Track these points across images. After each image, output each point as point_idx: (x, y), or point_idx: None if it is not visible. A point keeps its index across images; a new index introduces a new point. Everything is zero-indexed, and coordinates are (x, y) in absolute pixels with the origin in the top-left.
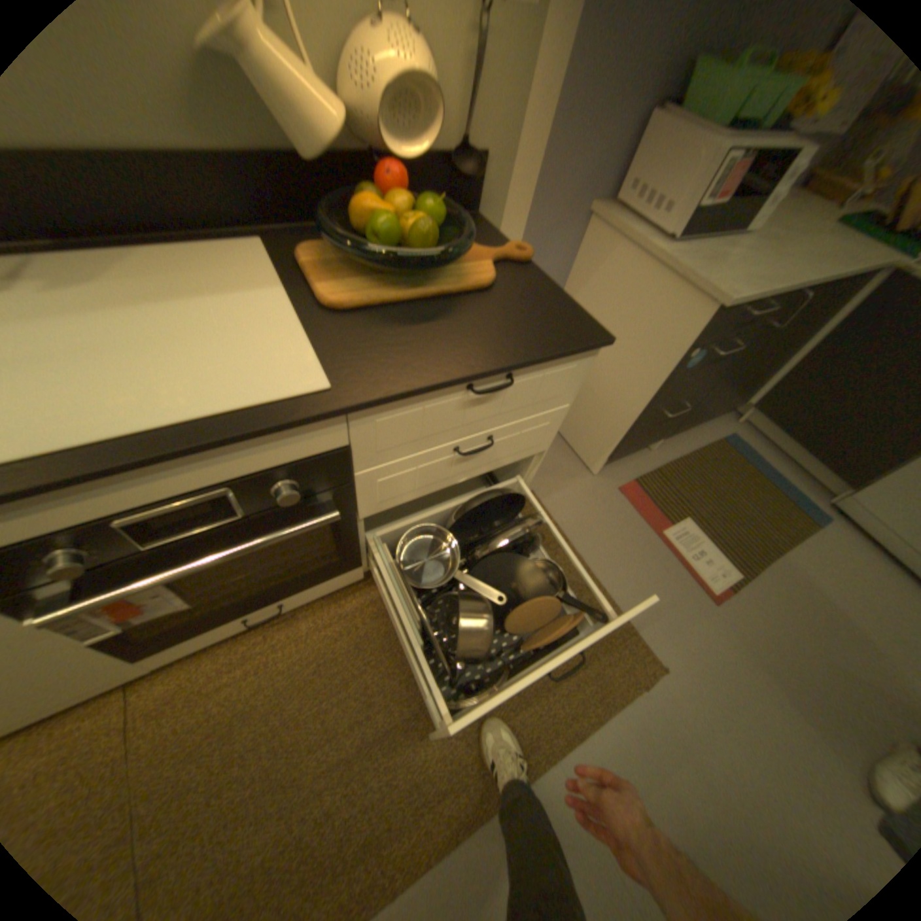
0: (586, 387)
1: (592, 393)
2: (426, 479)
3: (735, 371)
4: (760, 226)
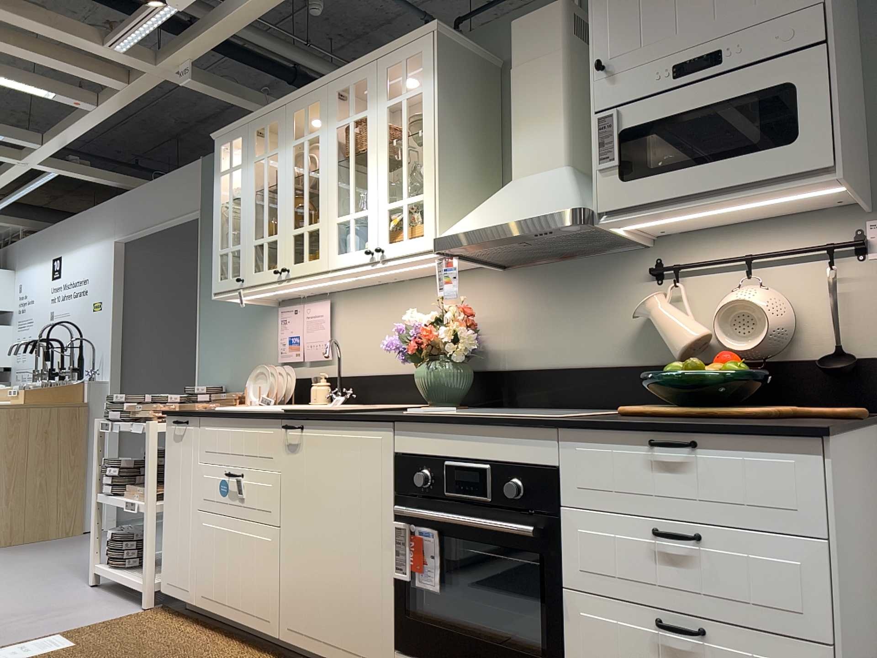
0: None
1: None
2: (628, 568)
3: None
4: None
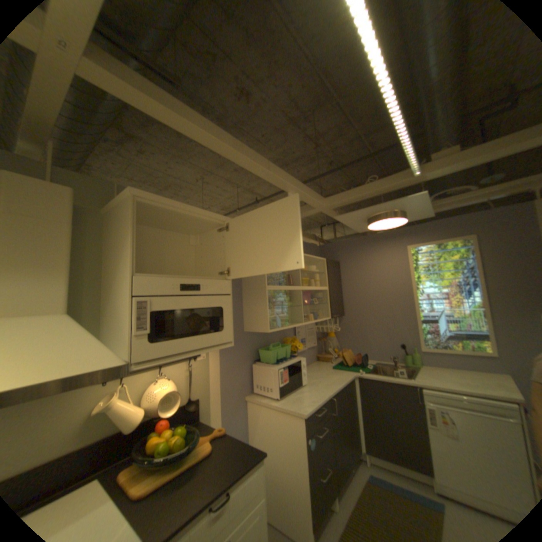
0: (280, 488)
1: (283, 490)
2: None
3: (337, 442)
4: (306, 383)
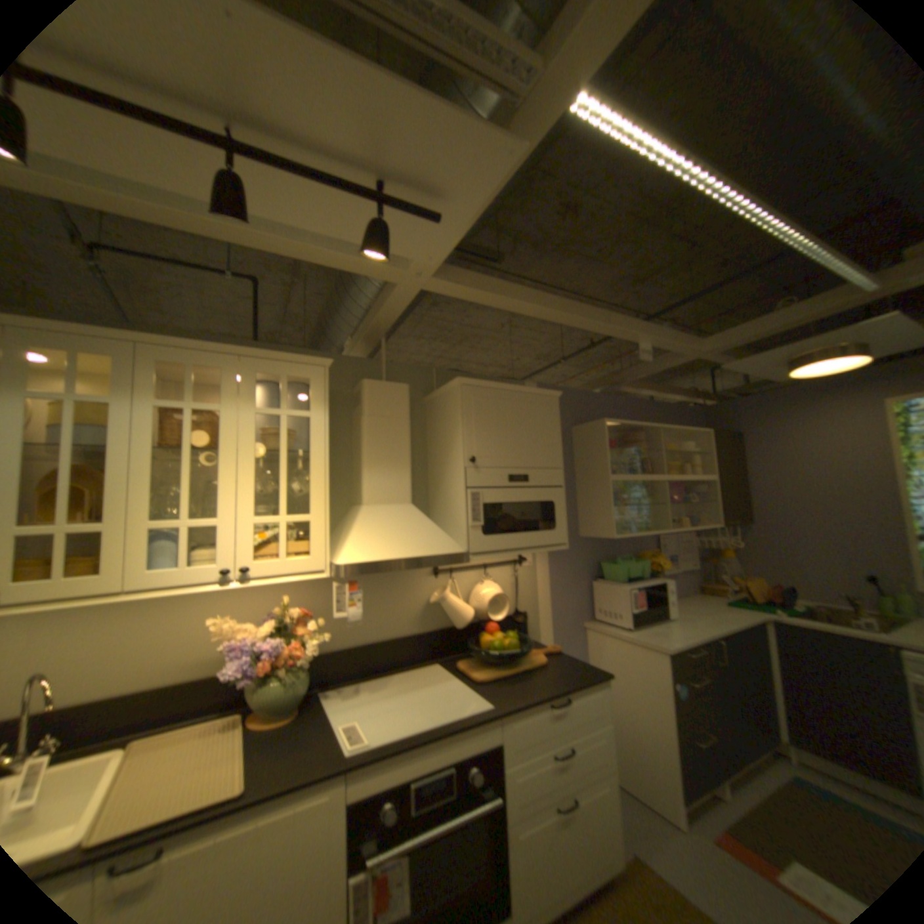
0: (636, 744)
1: (642, 747)
2: (544, 790)
3: (728, 706)
4: (677, 618)
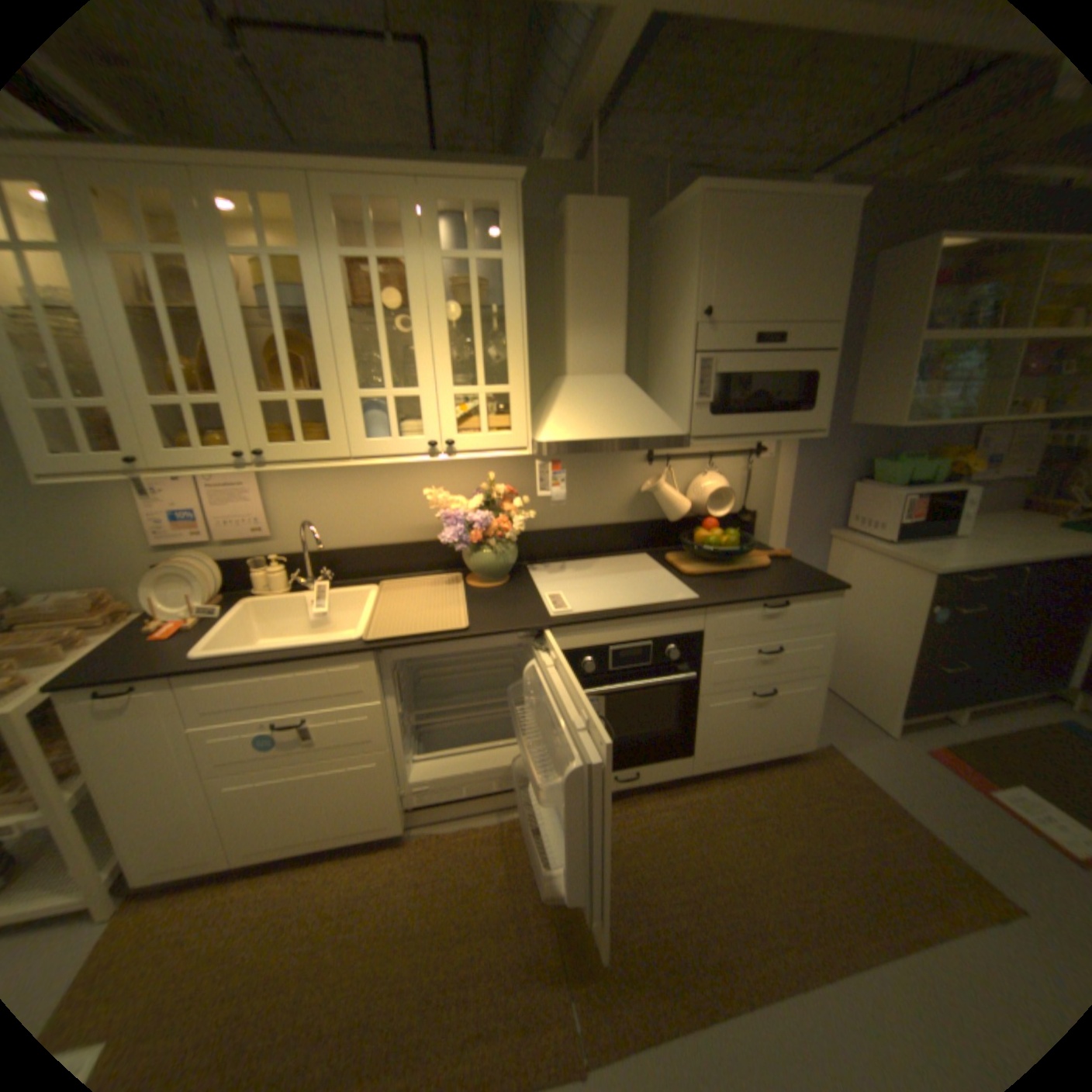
0: (863, 657)
1: (869, 660)
2: (742, 674)
3: (1004, 637)
4: (969, 534)
